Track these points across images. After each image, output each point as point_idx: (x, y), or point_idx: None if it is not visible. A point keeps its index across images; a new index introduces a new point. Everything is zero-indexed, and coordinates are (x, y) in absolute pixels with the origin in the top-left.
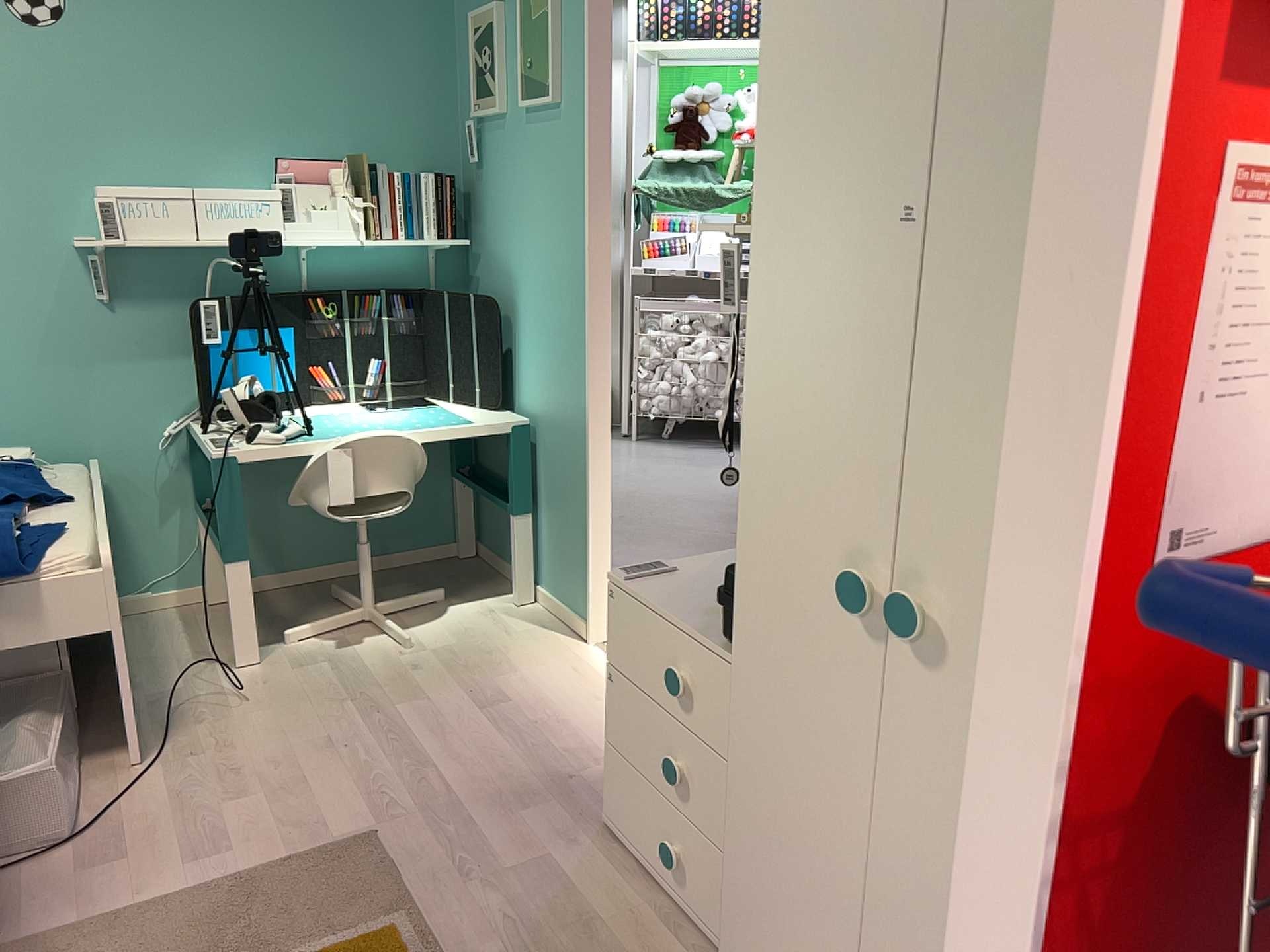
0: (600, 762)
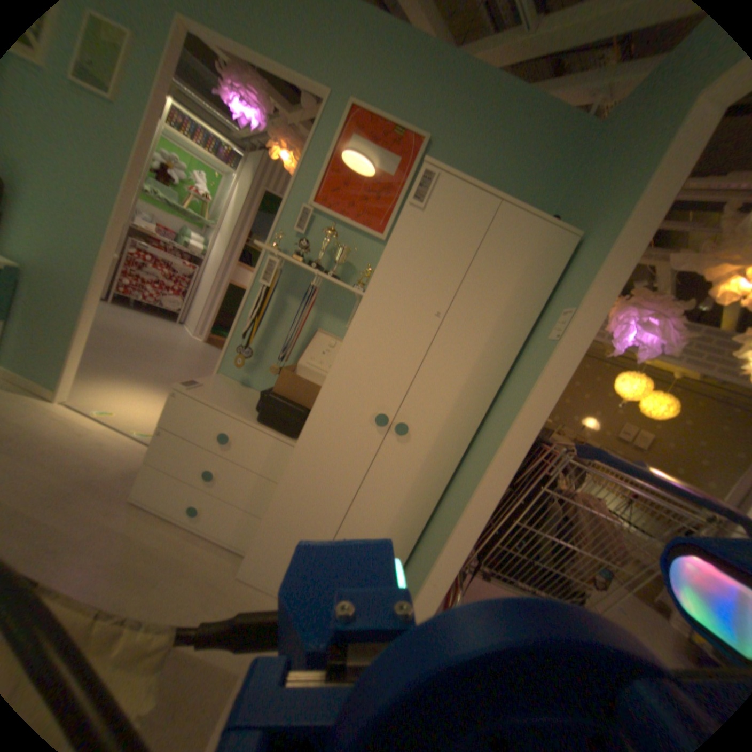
0: (104, 472)
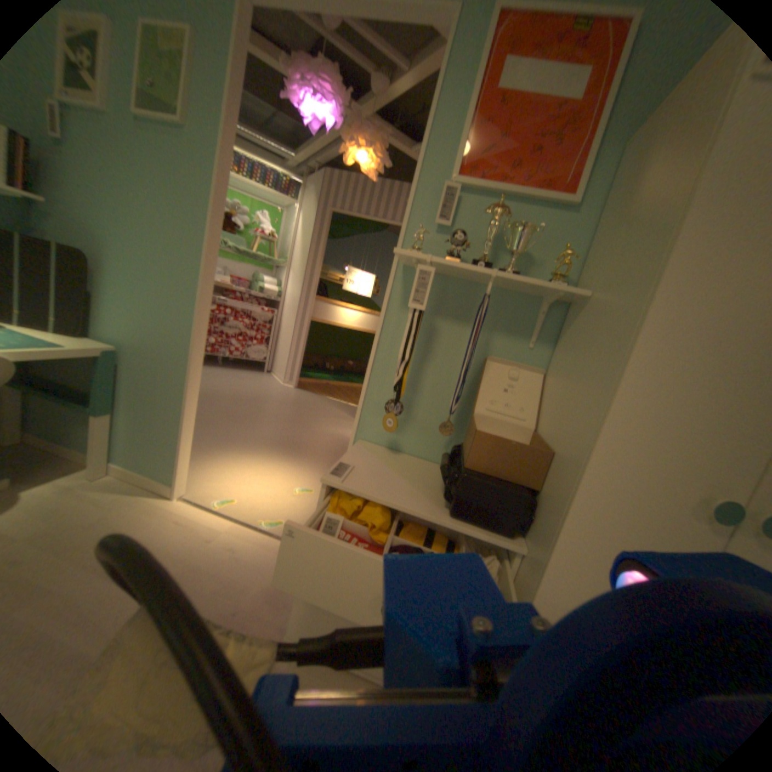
0: (244, 593)
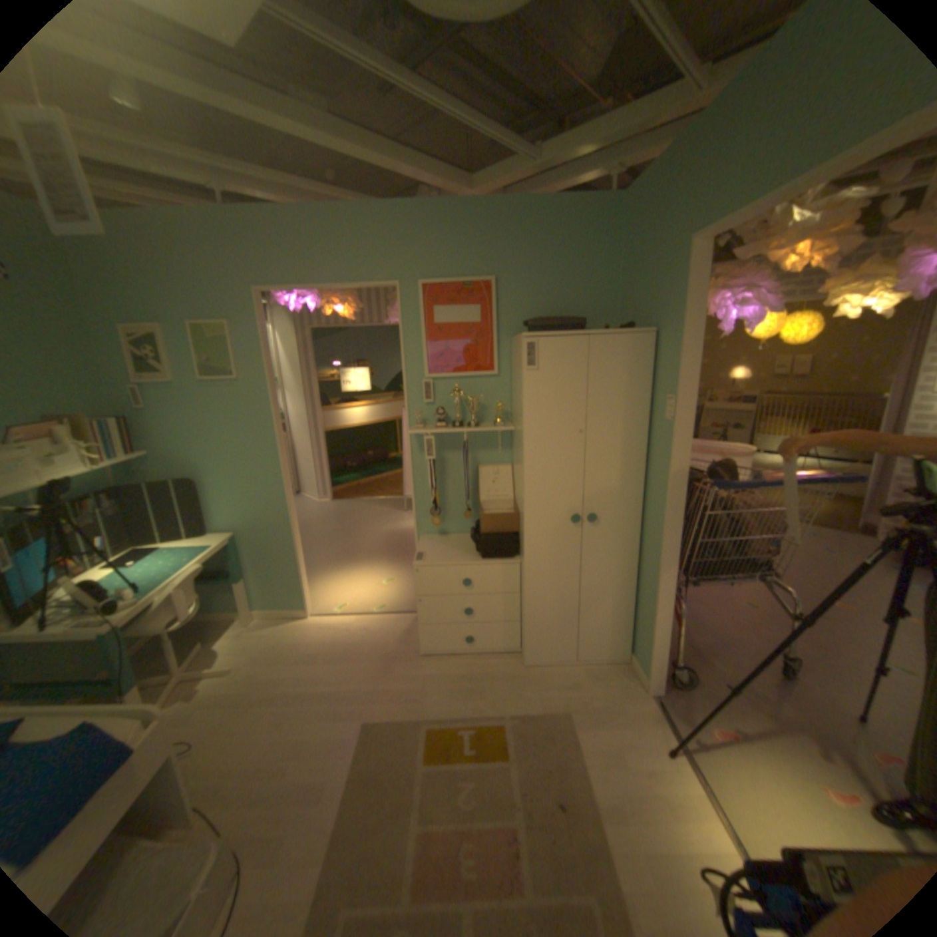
0: (385, 644)
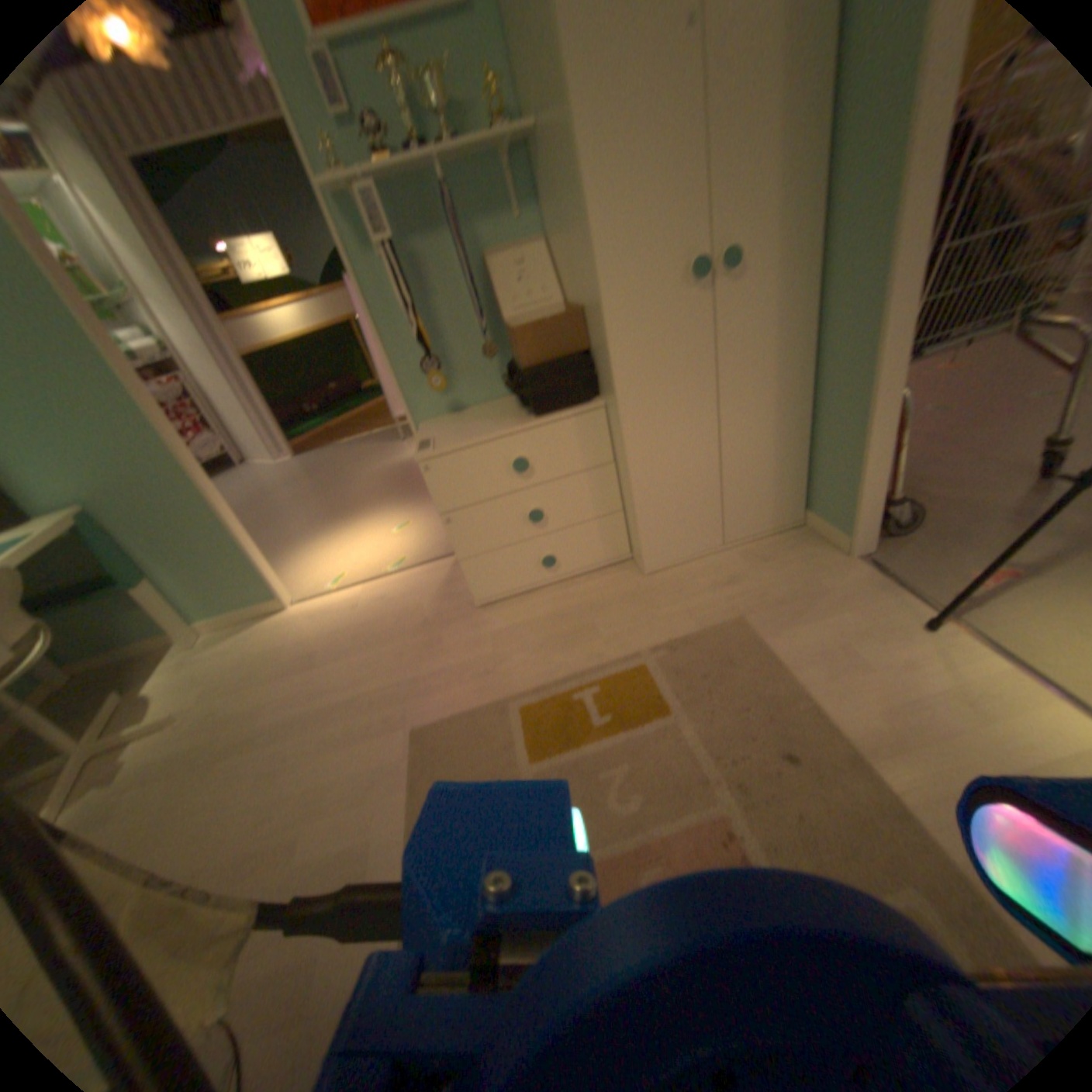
0: (418, 605)
